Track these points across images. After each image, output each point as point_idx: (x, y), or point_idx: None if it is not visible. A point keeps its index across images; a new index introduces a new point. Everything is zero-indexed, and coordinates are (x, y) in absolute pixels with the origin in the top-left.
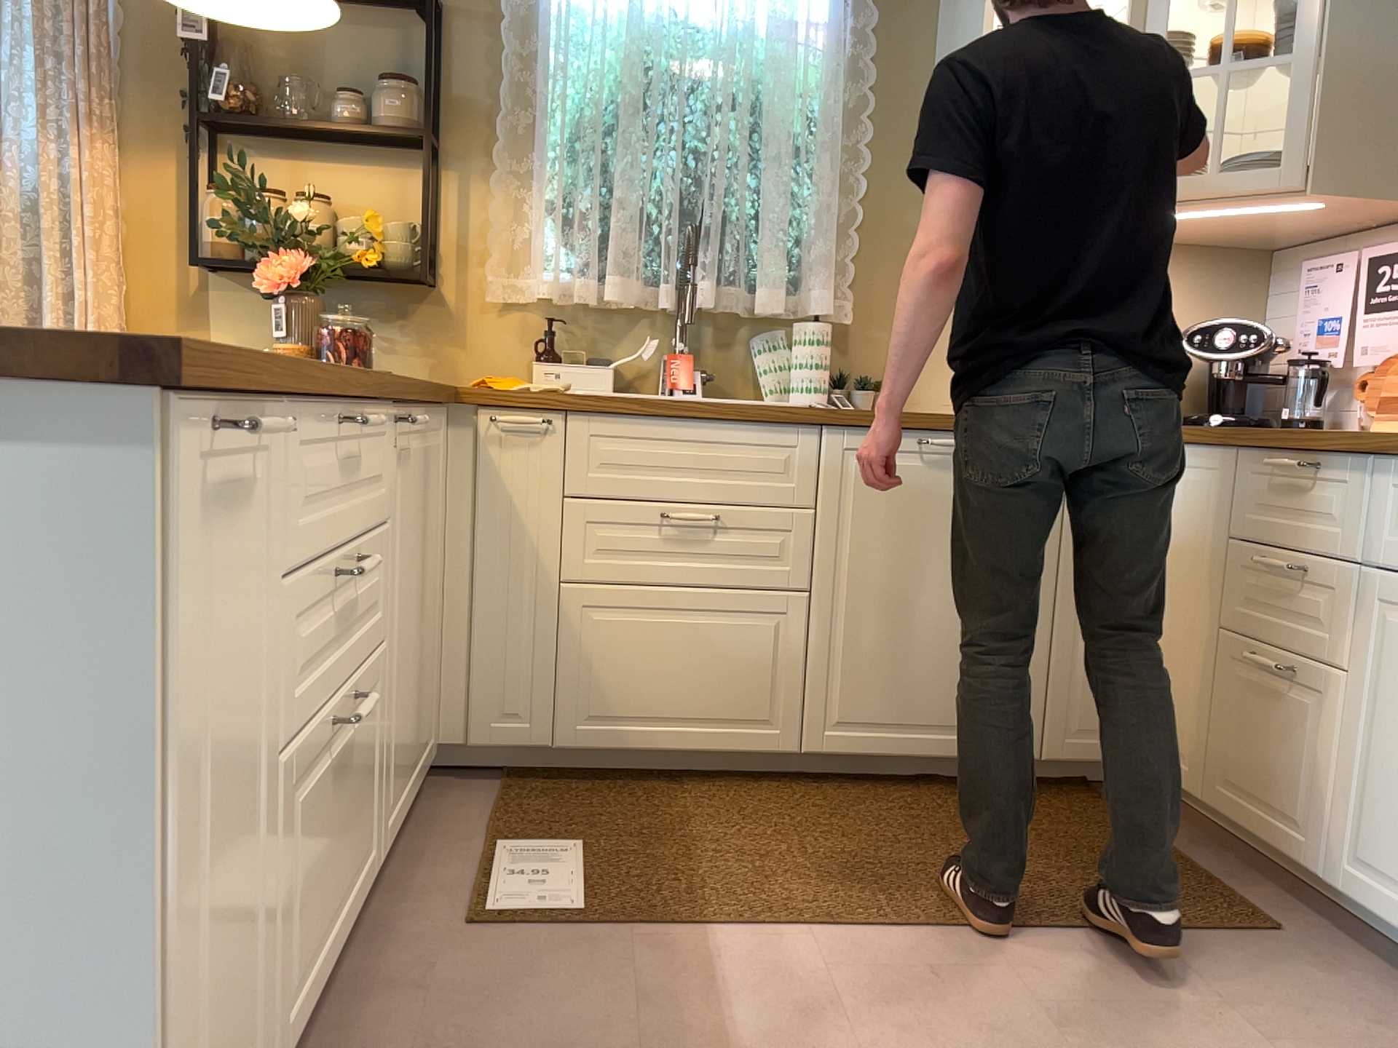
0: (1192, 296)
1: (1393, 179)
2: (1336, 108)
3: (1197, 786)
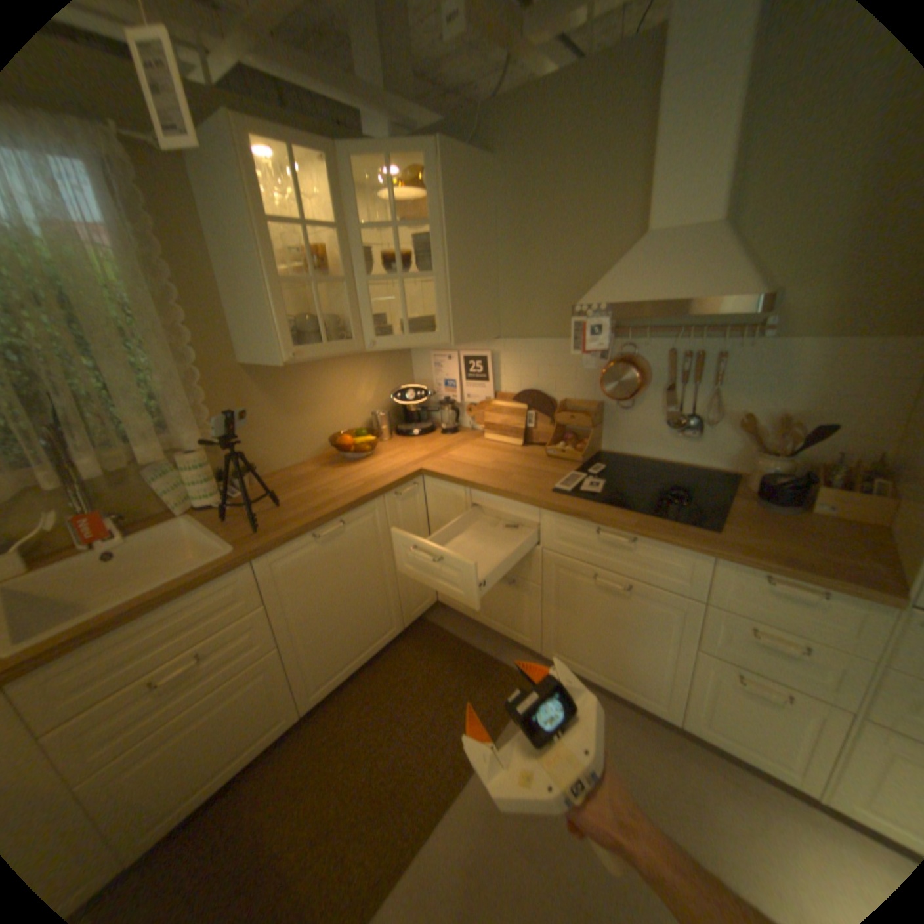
0: (383, 369)
1: (478, 332)
2: (456, 302)
3: (470, 614)
